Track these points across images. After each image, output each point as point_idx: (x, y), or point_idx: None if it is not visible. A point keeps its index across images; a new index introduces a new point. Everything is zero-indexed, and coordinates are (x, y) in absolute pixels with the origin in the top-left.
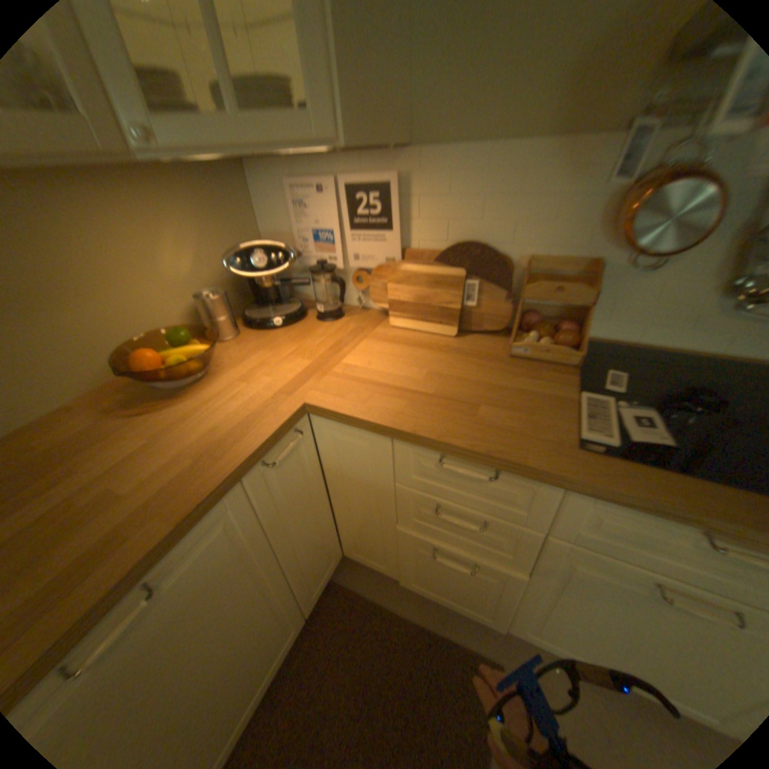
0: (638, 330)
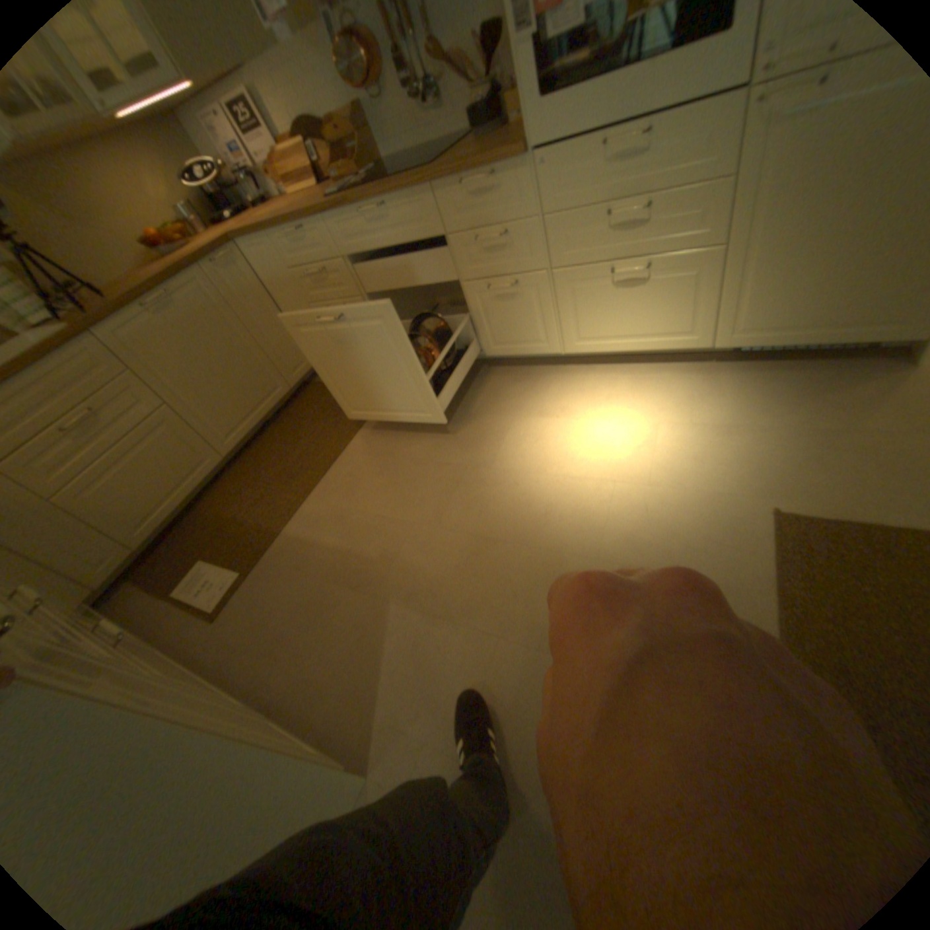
0: (401, 140)
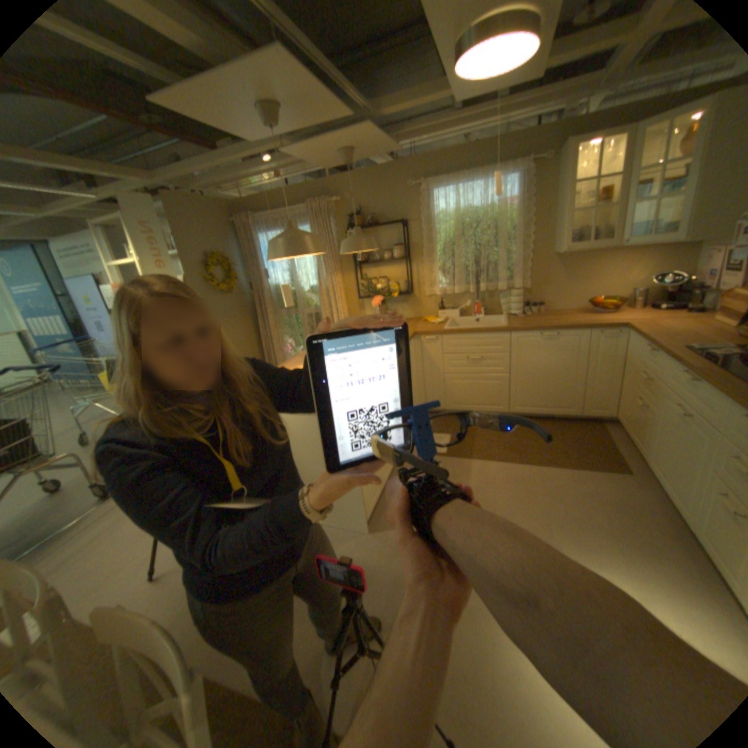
0: None
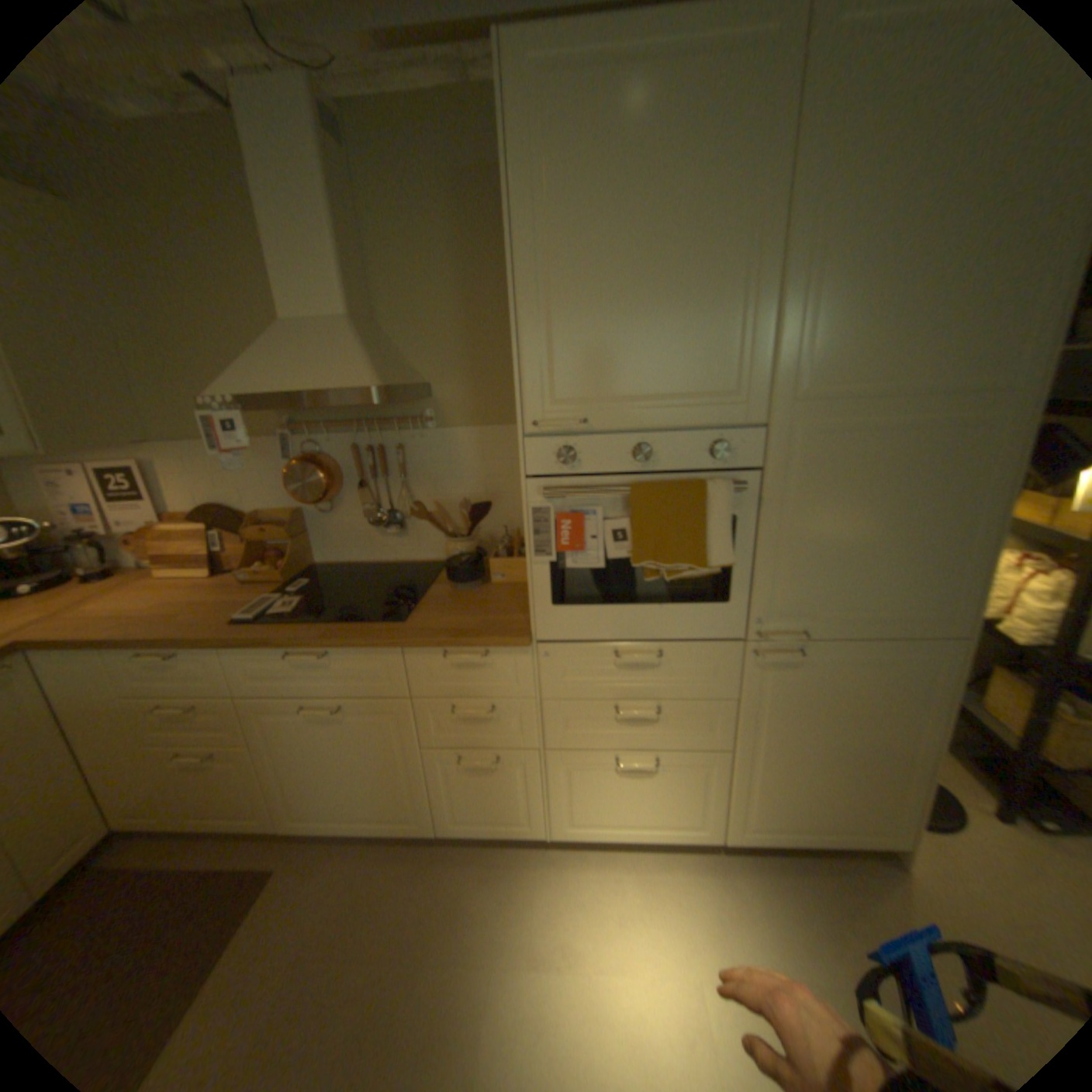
0: (346, 554)
